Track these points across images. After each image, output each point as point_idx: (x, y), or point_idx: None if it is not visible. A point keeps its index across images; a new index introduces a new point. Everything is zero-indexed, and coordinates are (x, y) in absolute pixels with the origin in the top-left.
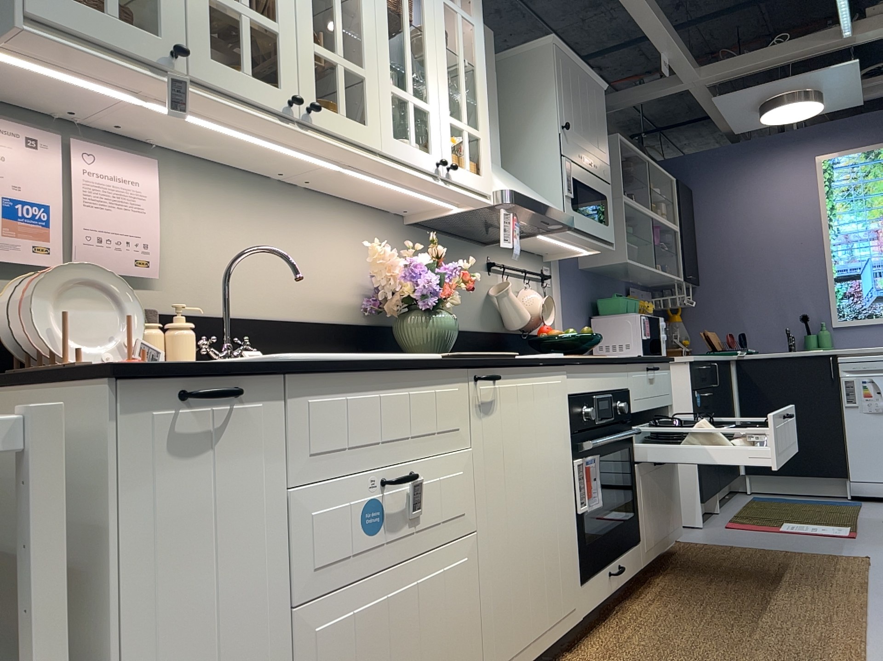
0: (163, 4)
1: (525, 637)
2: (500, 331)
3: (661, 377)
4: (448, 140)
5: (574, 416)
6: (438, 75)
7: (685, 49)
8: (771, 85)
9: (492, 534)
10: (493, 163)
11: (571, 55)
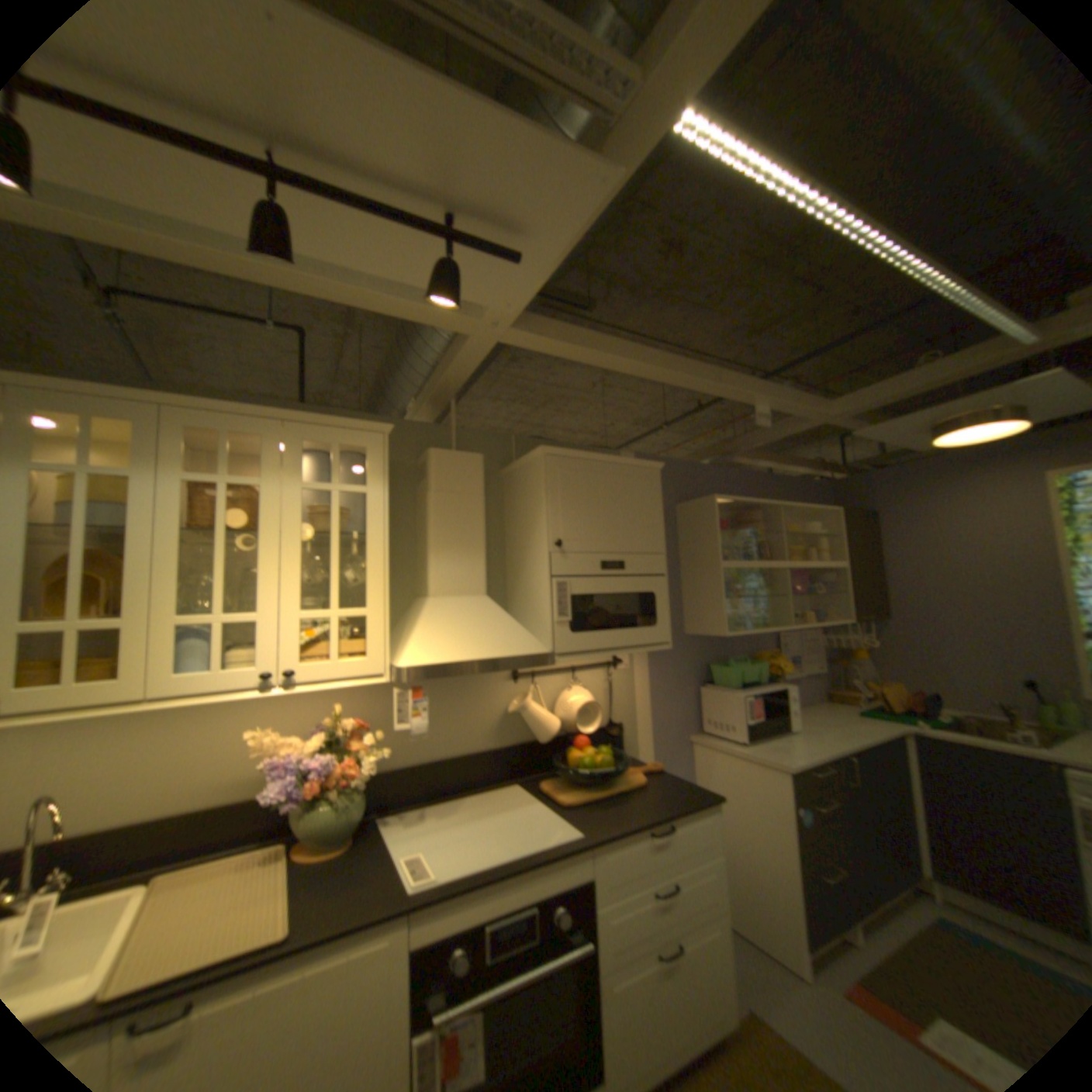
0: None
1: None
2: (528, 742)
3: (690, 836)
4: (295, 641)
5: (424, 979)
6: (282, 574)
7: (794, 391)
8: (928, 412)
9: None
10: (466, 597)
11: (582, 456)
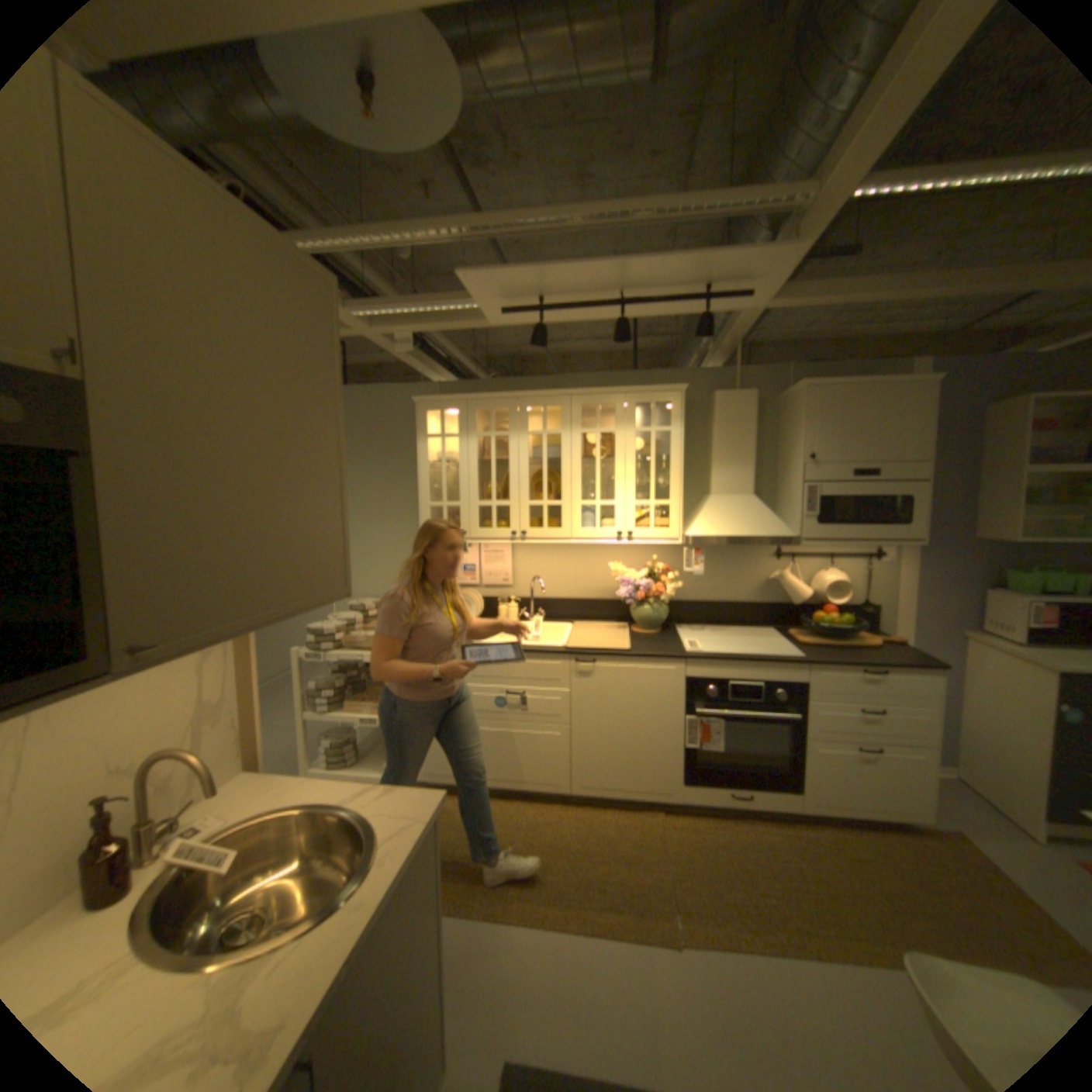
0: (463, 517)
1: (610, 786)
2: (786, 603)
3: (905, 683)
4: (632, 517)
5: (693, 692)
6: (625, 481)
7: None
8: None
9: (584, 731)
10: (737, 496)
11: (845, 381)
